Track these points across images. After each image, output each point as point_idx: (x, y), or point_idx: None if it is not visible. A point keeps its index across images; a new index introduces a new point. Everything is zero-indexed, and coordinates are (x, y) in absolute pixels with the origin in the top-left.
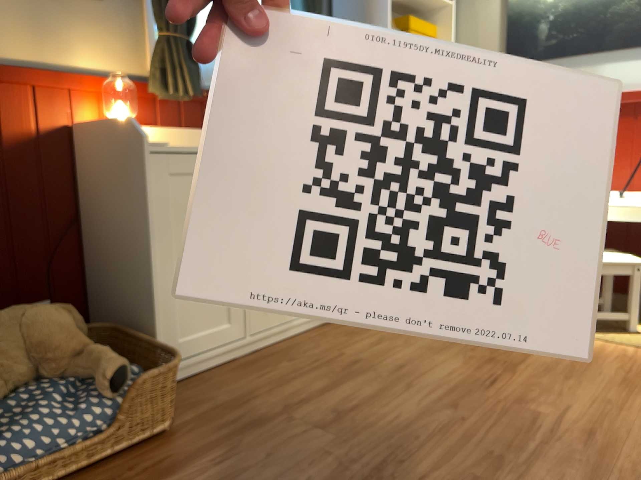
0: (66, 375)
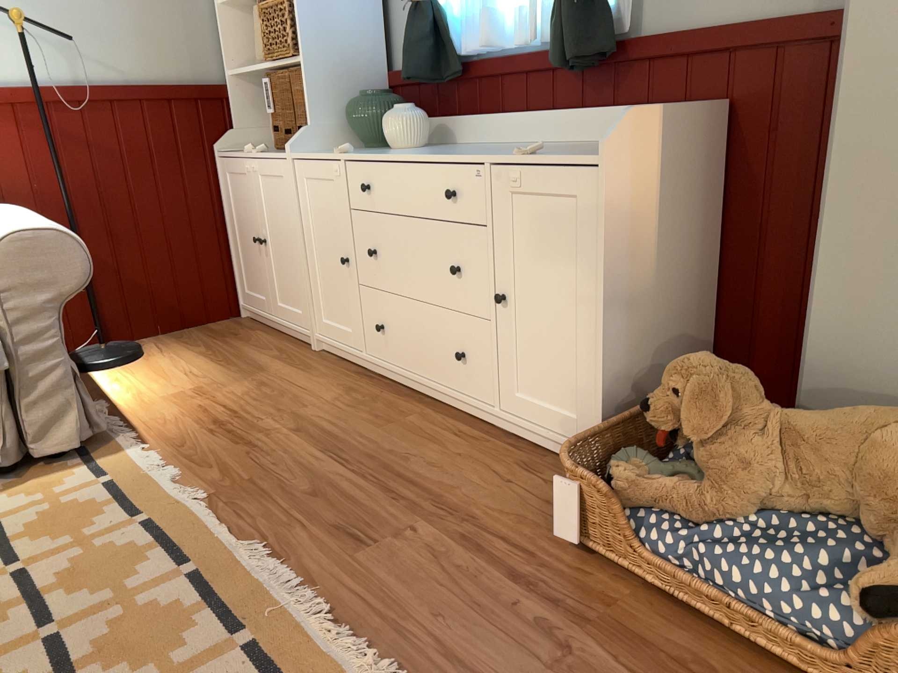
0: (889, 545)
